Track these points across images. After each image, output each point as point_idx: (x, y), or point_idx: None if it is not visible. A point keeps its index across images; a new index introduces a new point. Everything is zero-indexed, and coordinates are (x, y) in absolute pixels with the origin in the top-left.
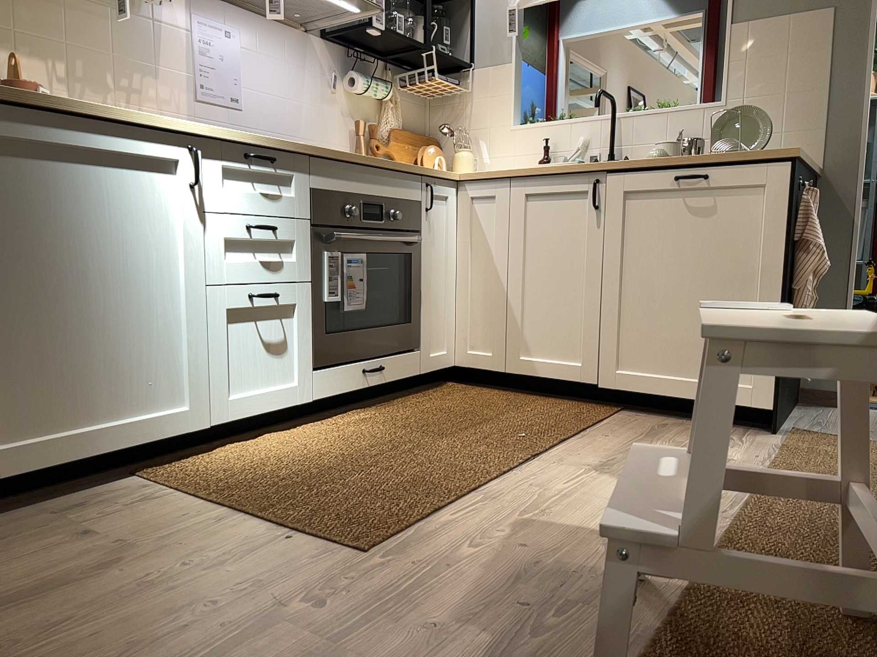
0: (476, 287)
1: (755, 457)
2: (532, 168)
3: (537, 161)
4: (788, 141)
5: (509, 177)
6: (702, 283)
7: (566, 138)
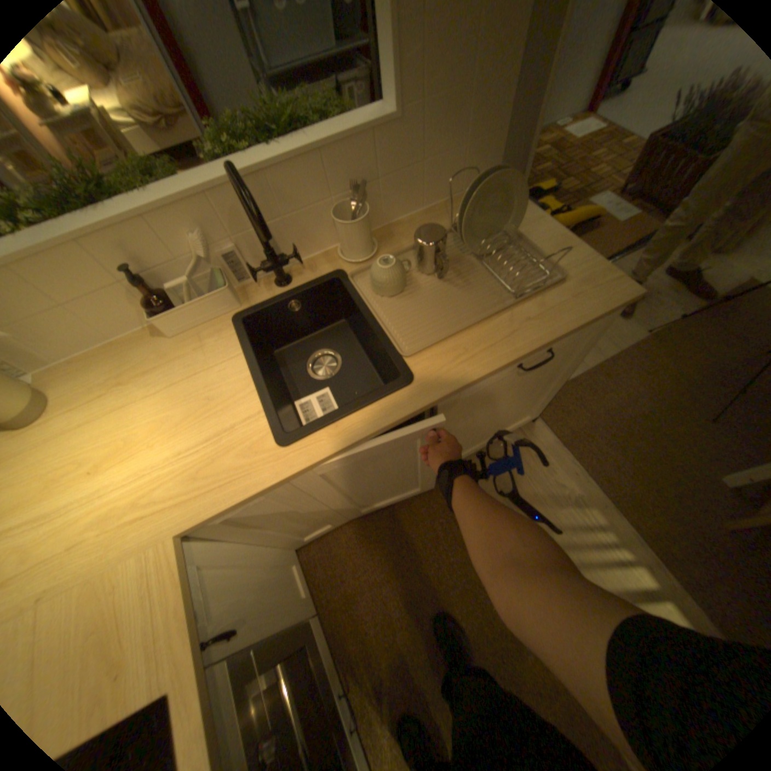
0: (283, 530)
1: (579, 479)
2: (321, 459)
3: (118, 294)
4: (474, 150)
5: (279, 483)
6: (515, 402)
7: (146, 240)
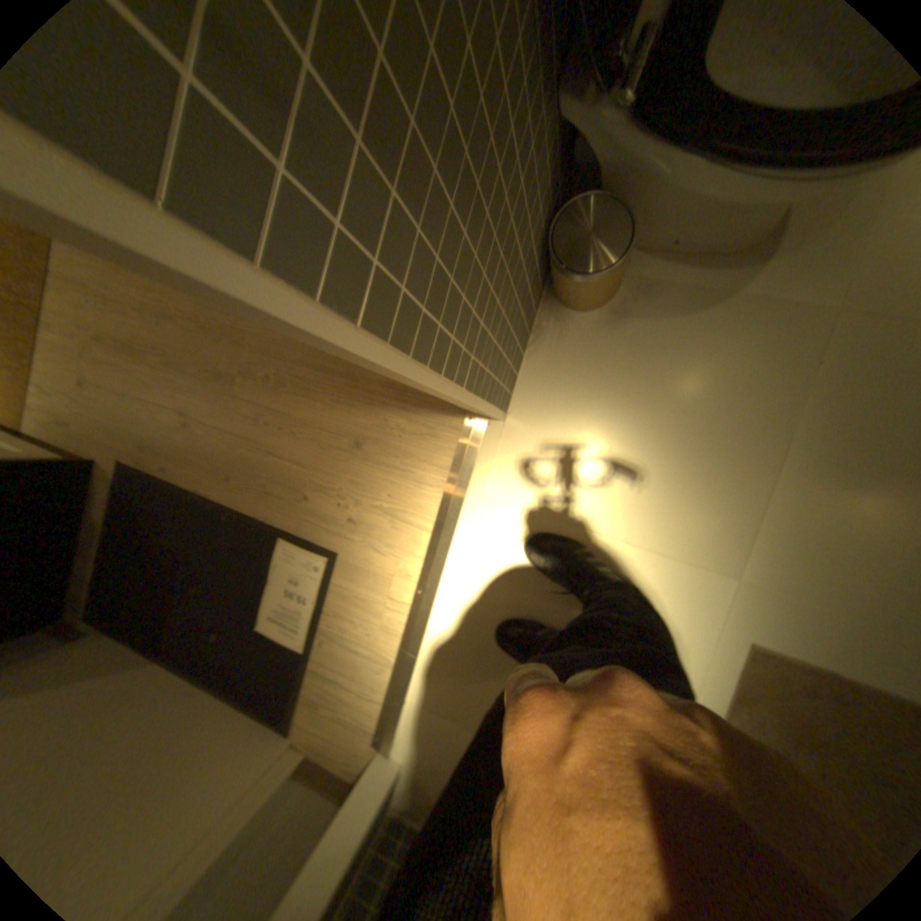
0: None
1: None
2: None
3: None
4: None
5: None
6: None
7: None
